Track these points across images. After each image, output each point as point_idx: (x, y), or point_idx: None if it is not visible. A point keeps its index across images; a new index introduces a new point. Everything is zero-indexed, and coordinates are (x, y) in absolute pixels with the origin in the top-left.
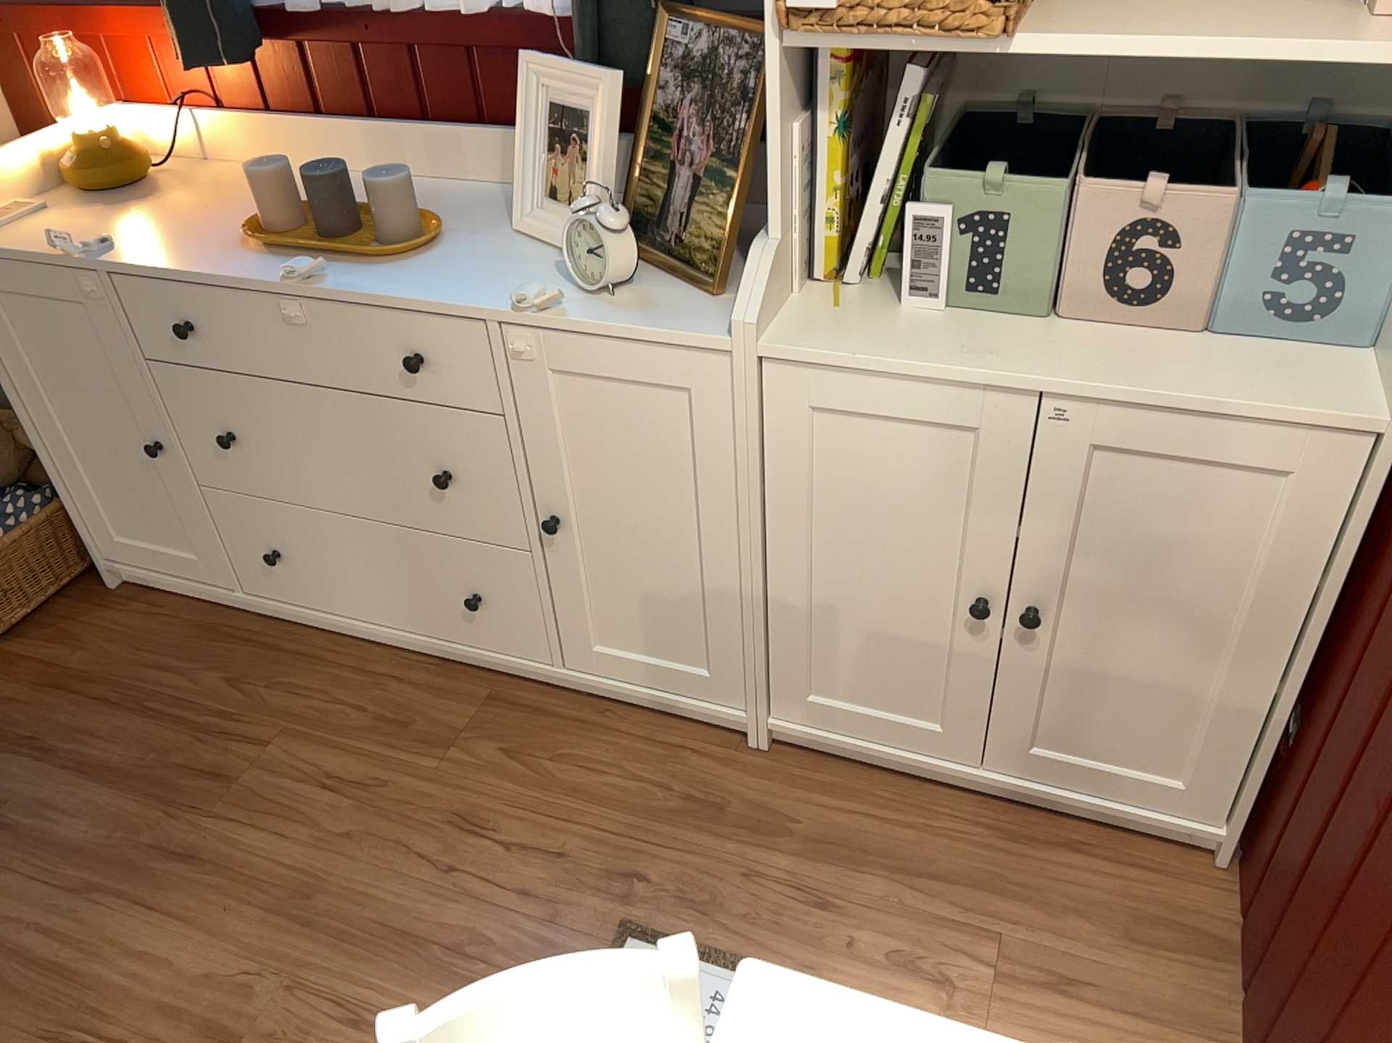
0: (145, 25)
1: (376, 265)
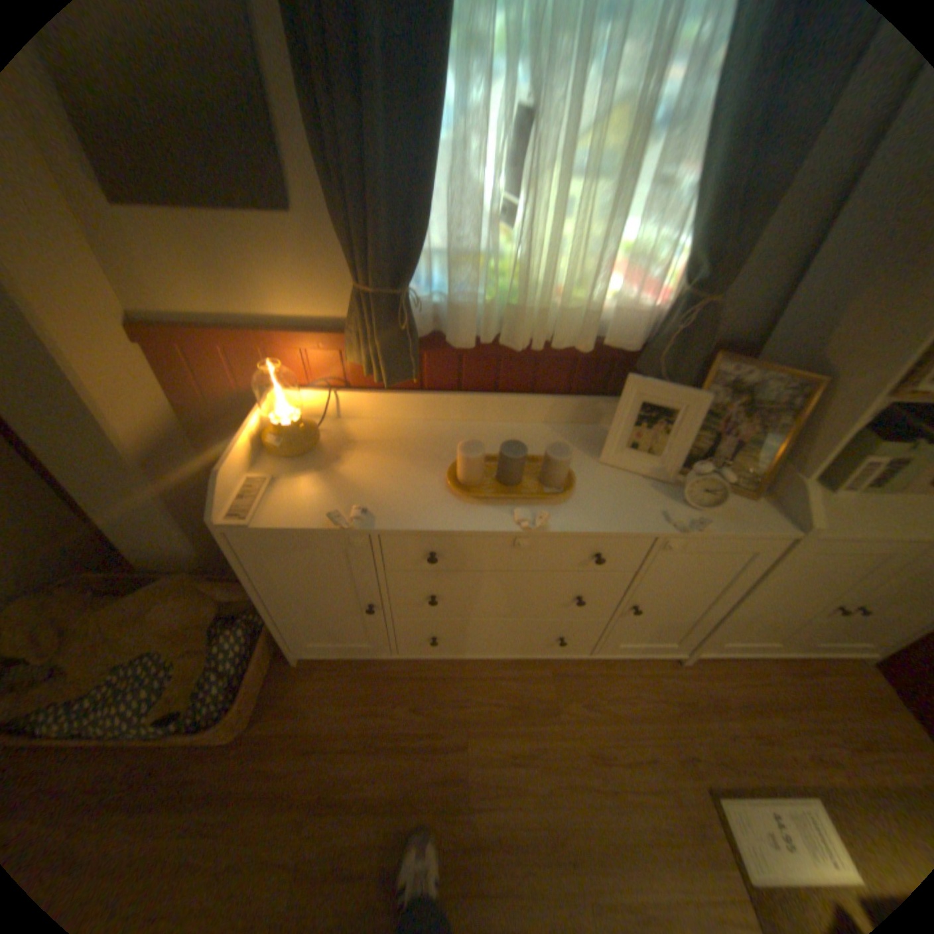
0: (306, 344)
1: (560, 506)
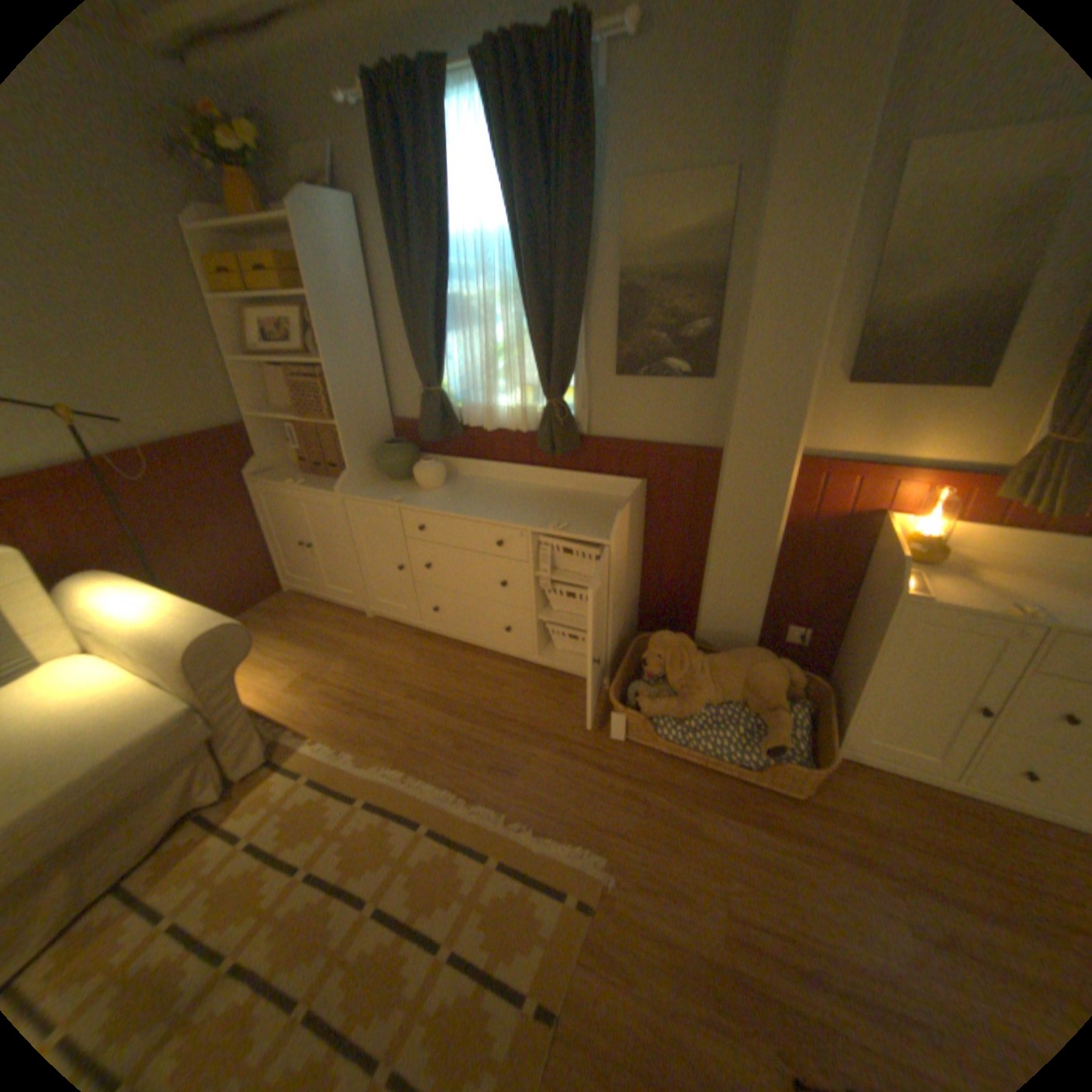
0: (948, 480)
1: None
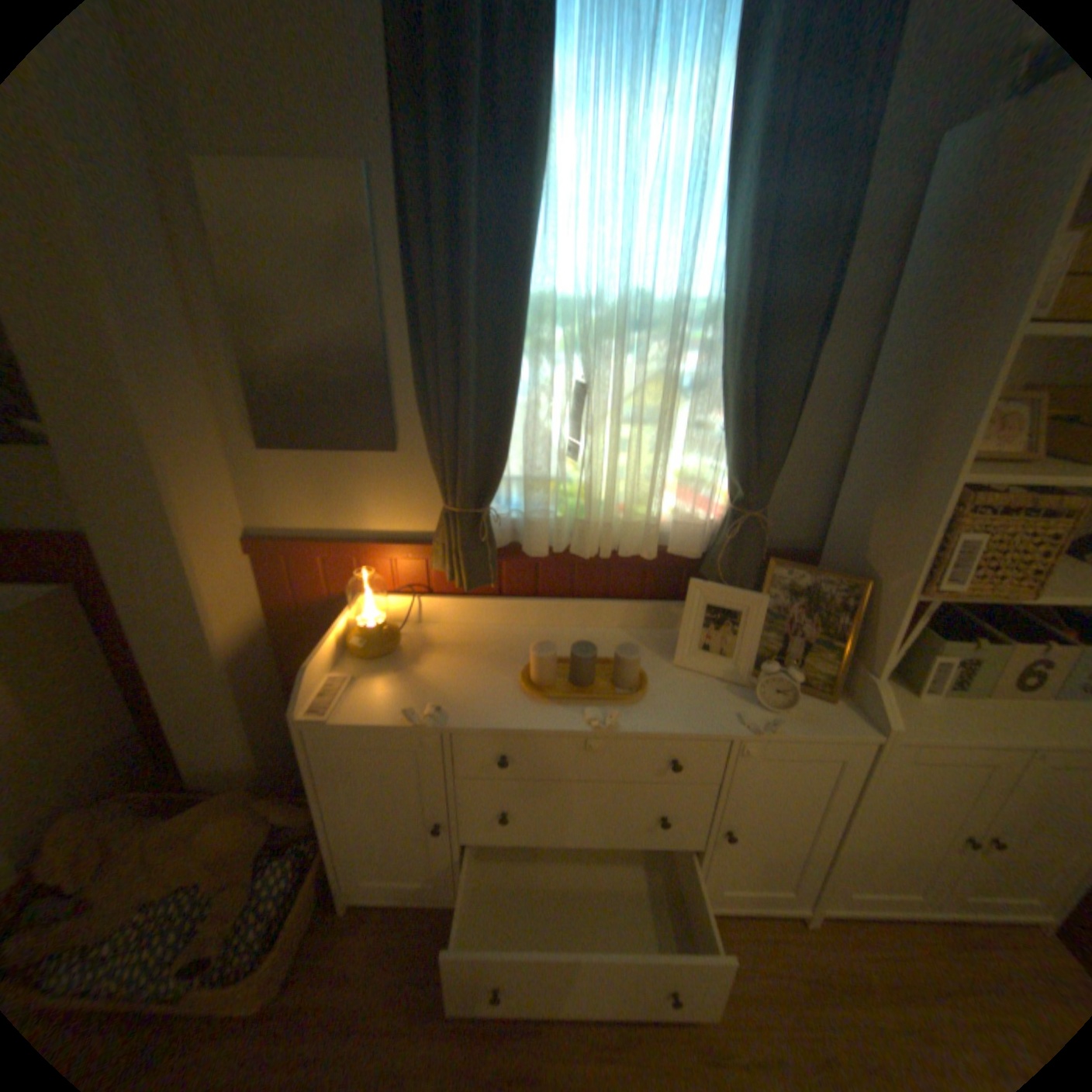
0: (395, 554)
1: (632, 707)
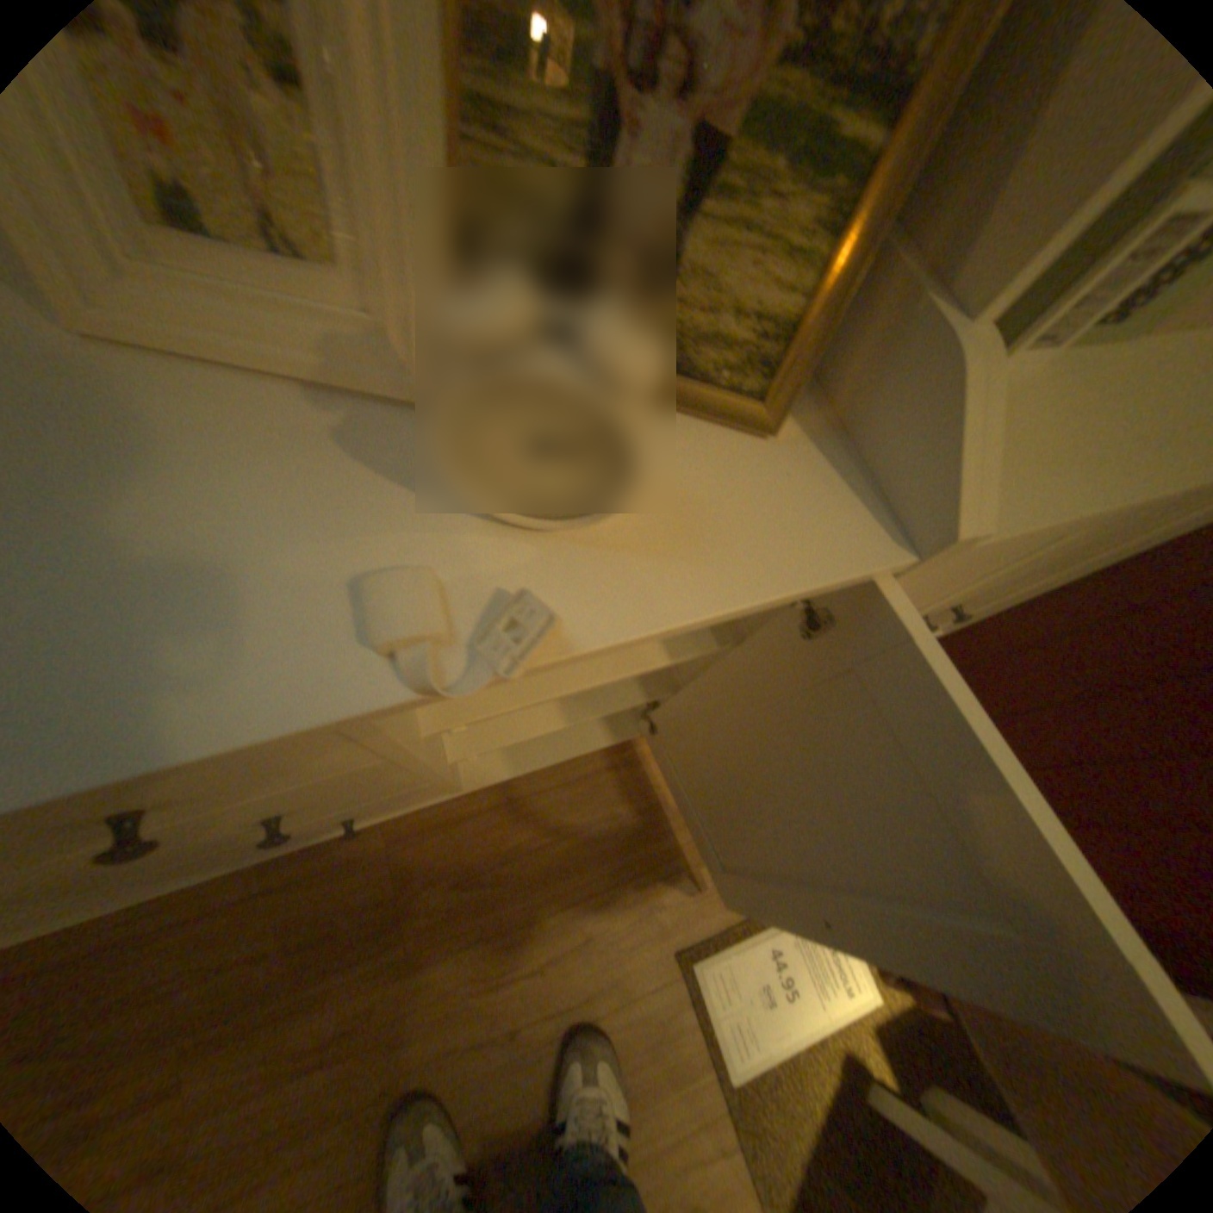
0: None
1: None
